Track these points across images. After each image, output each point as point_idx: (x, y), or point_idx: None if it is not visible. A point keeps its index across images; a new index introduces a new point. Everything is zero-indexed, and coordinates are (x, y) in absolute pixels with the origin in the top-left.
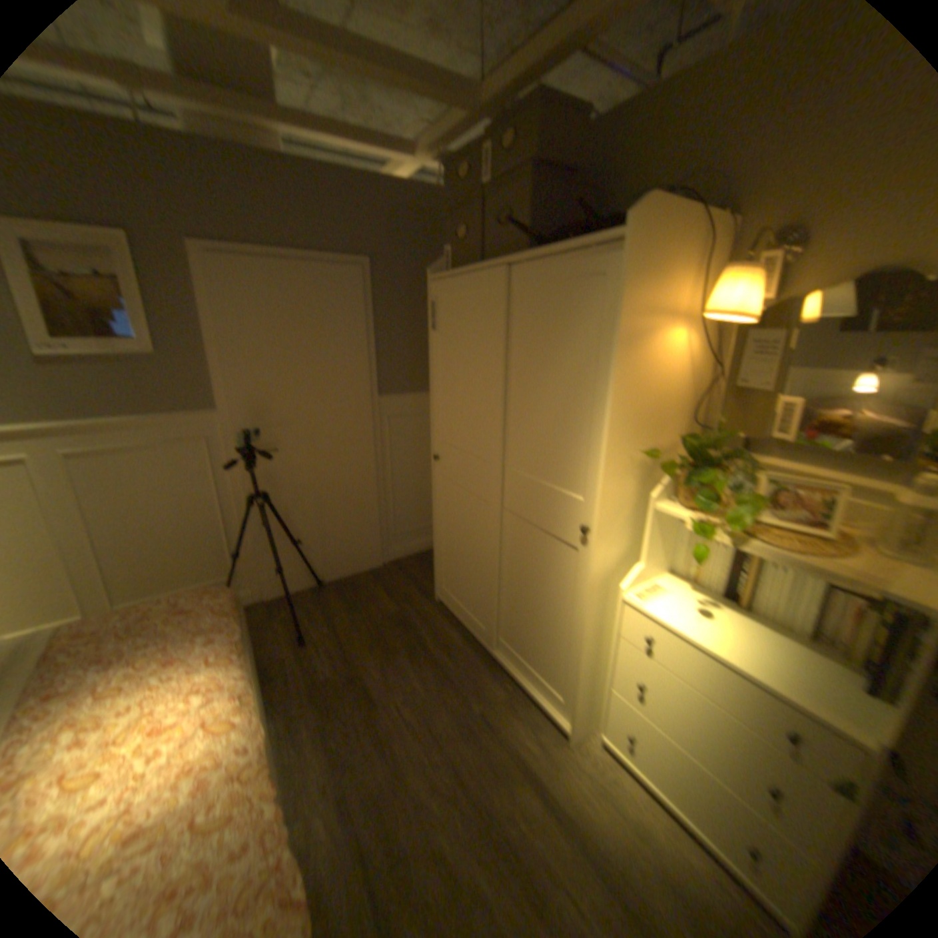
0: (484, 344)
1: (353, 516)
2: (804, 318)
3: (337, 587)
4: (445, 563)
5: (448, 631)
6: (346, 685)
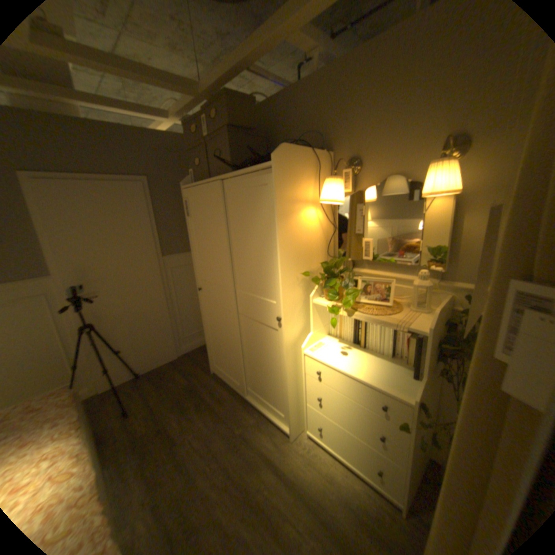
0: (215, 224)
1: (154, 332)
2: (367, 201)
3: (148, 377)
4: (213, 351)
5: (219, 391)
6: (155, 437)
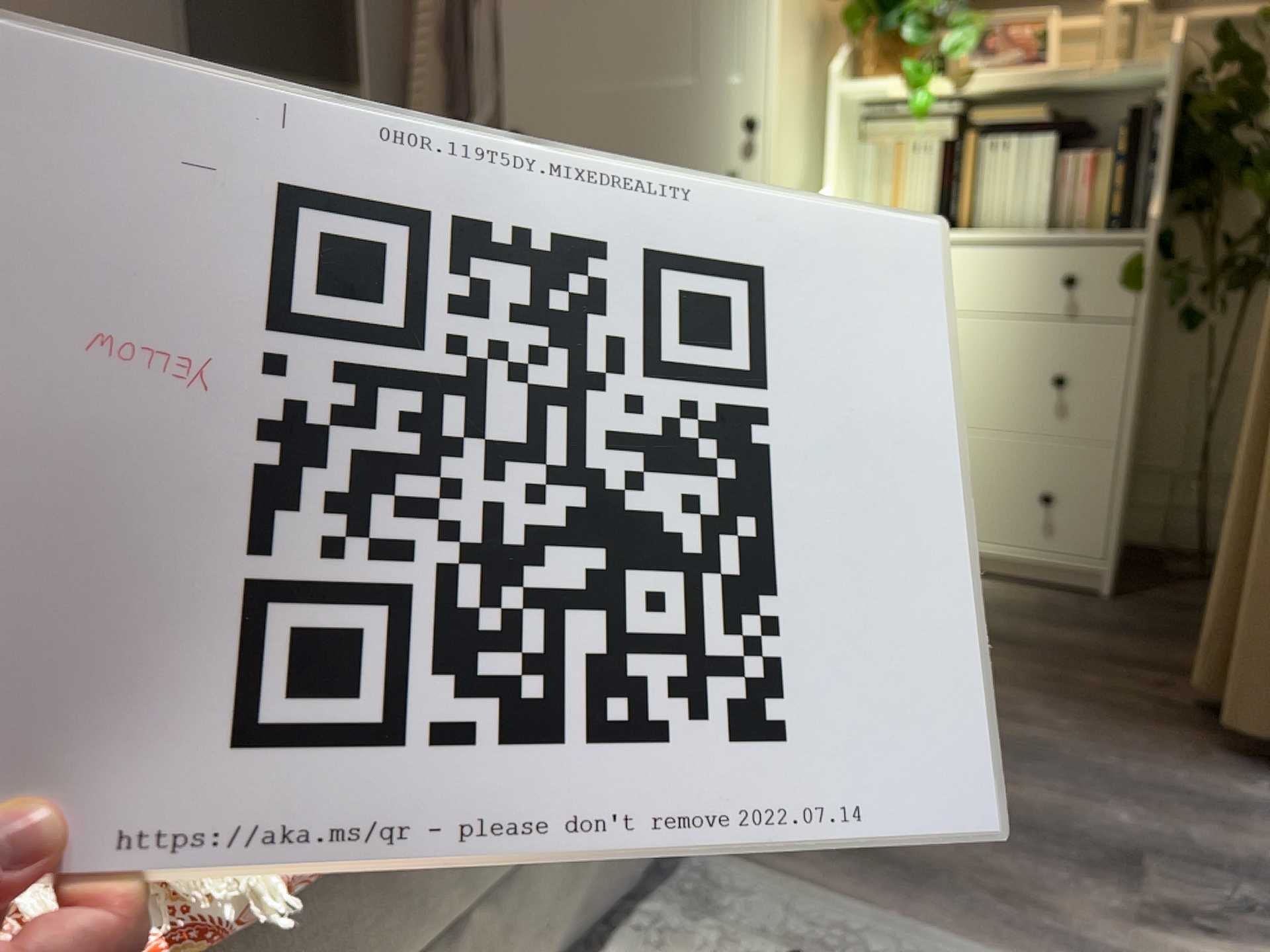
0: None
1: None
2: None
3: None
4: None
5: None
6: None
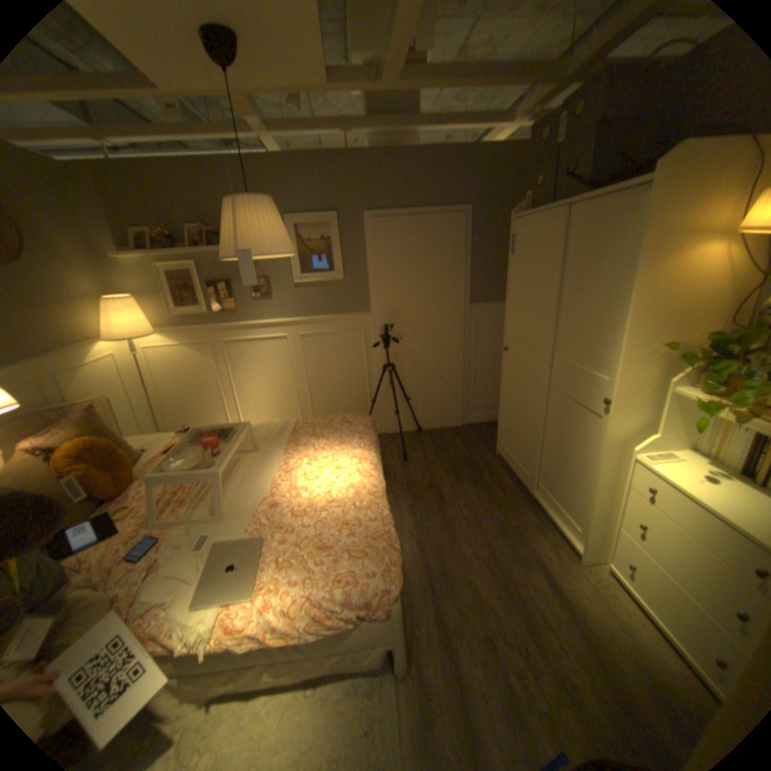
0: (547, 265)
1: (445, 389)
2: None
3: (431, 435)
4: (507, 428)
5: (503, 475)
6: (430, 489)
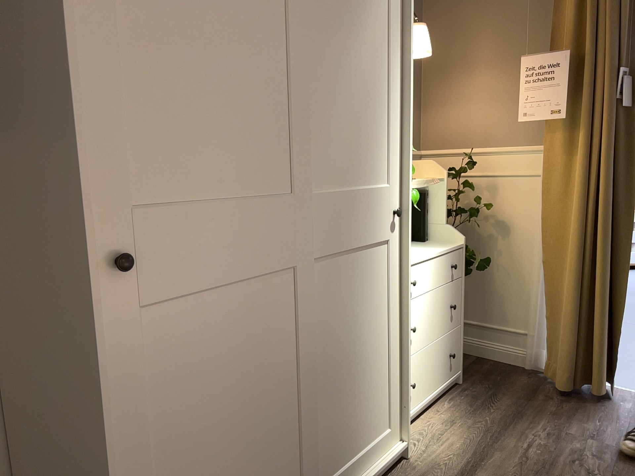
0: None
1: None
2: None
3: None
4: None
5: None
6: None
